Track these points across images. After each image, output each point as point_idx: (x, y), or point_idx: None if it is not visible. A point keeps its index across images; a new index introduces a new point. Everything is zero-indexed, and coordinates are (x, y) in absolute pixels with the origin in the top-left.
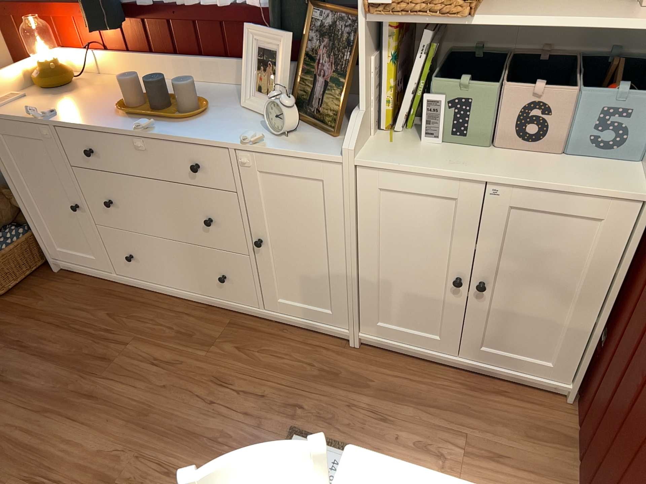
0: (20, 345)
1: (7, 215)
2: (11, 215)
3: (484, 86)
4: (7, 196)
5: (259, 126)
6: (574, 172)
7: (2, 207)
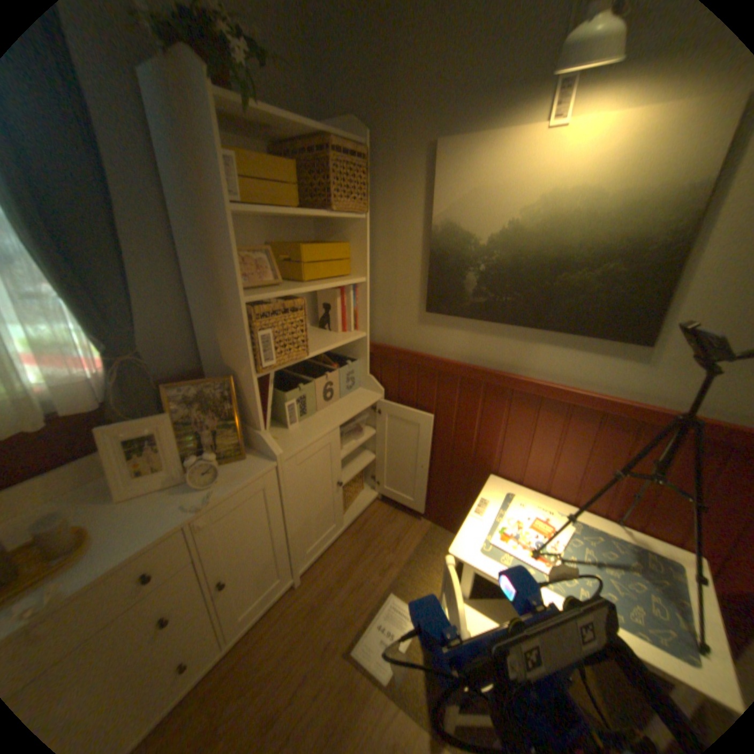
0: None
1: None
2: None
3: (307, 383)
4: None
5: (167, 497)
6: (354, 400)
7: None
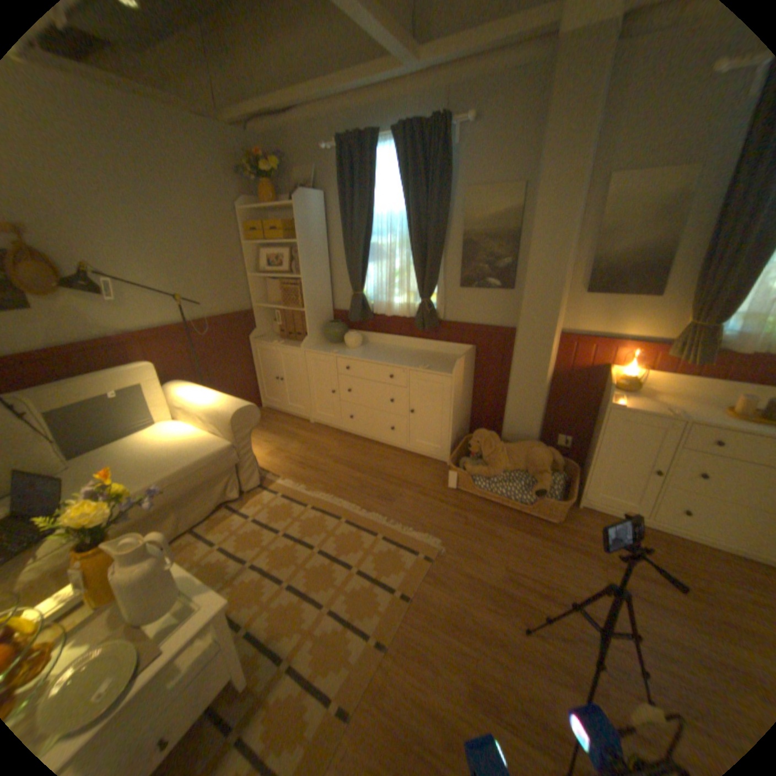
0: (612, 569)
1: (549, 464)
2: (550, 464)
3: None
4: (547, 451)
5: None
6: None
7: (547, 458)
